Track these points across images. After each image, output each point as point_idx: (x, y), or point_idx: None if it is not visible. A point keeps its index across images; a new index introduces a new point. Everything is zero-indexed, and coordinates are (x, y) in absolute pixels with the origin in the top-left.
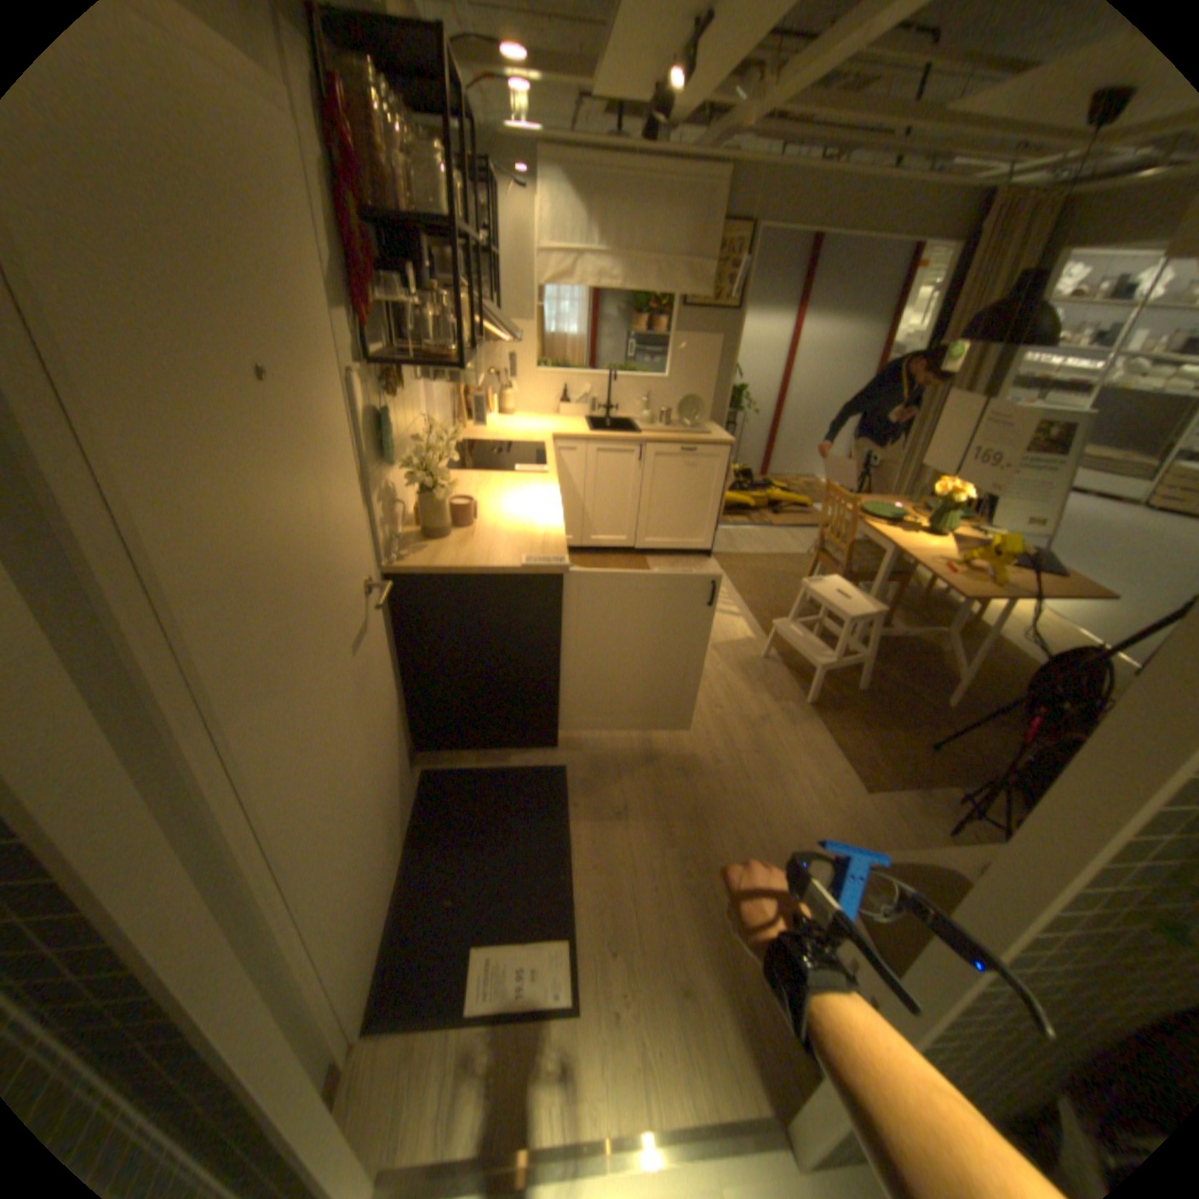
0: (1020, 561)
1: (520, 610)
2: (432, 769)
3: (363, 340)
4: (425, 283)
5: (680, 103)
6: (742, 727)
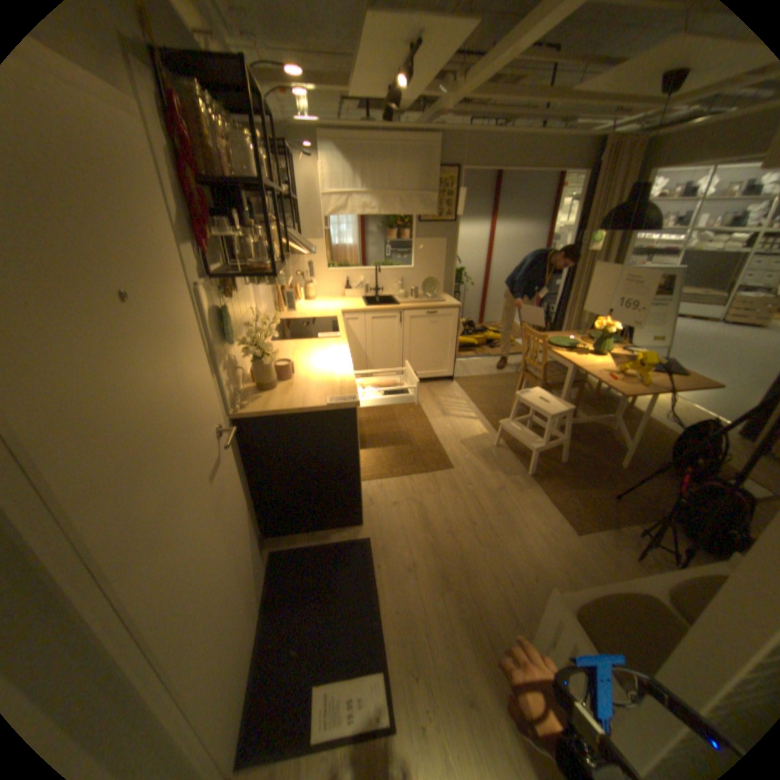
0: (656, 367)
1: (328, 434)
2: (276, 549)
3: (205, 263)
4: (247, 222)
5: (404, 98)
6: (487, 496)
